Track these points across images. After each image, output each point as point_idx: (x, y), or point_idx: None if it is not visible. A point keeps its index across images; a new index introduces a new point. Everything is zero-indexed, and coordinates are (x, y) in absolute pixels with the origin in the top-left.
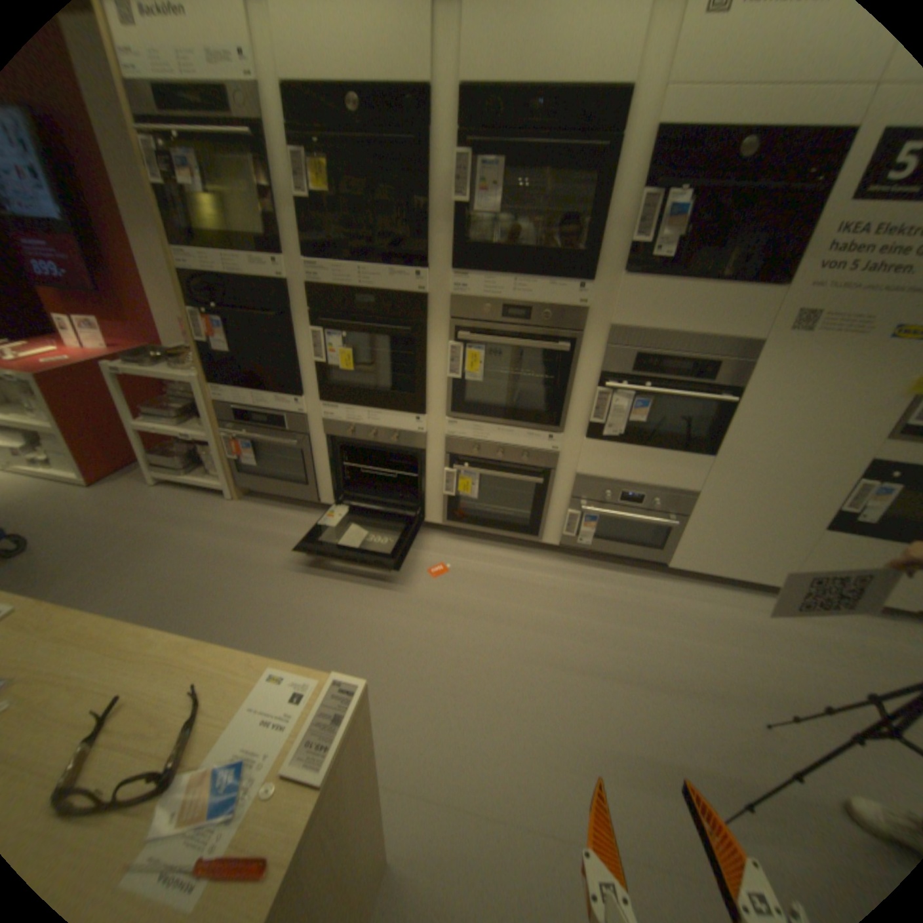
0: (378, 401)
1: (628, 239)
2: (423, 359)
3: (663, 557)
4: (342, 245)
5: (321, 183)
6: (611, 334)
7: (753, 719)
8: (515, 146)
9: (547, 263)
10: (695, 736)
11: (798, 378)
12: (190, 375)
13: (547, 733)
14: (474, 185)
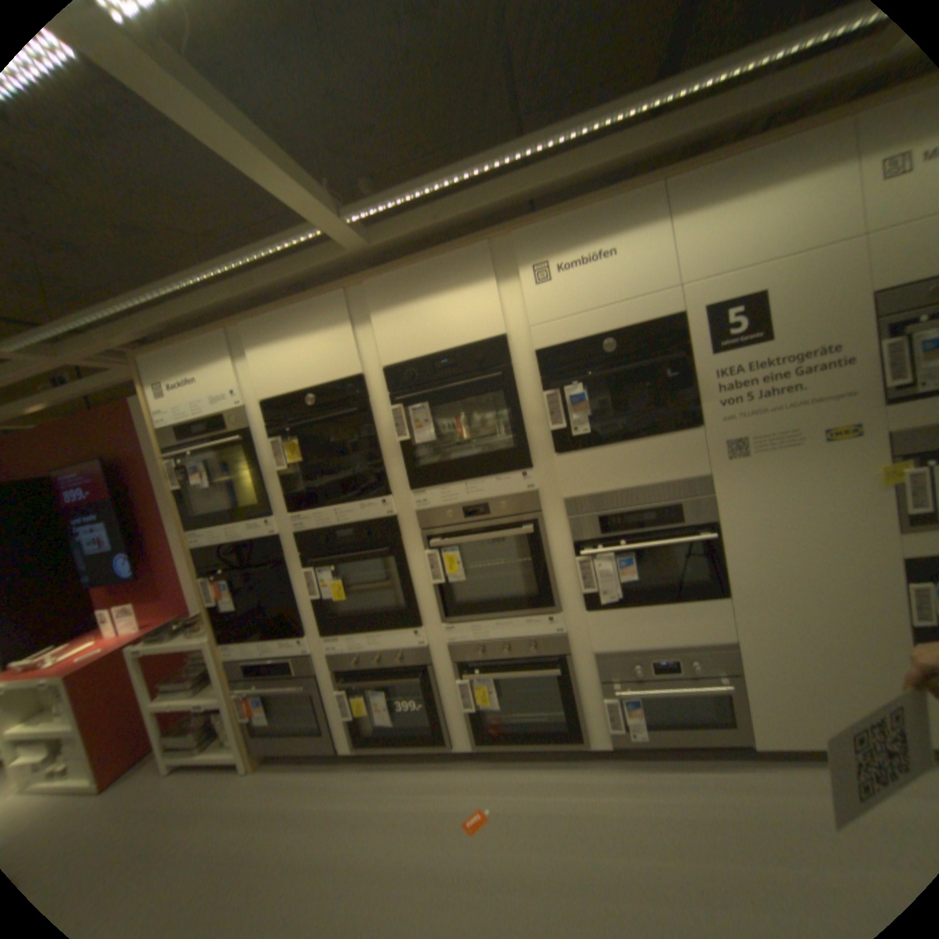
0: (373, 623)
1: (547, 429)
2: (405, 572)
3: (746, 738)
4: (320, 494)
5: (299, 454)
6: (567, 506)
7: None
8: (431, 393)
9: (487, 464)
10: None
11: (765, 499)
12: (204, 640)
13: None
14: (412, 425)
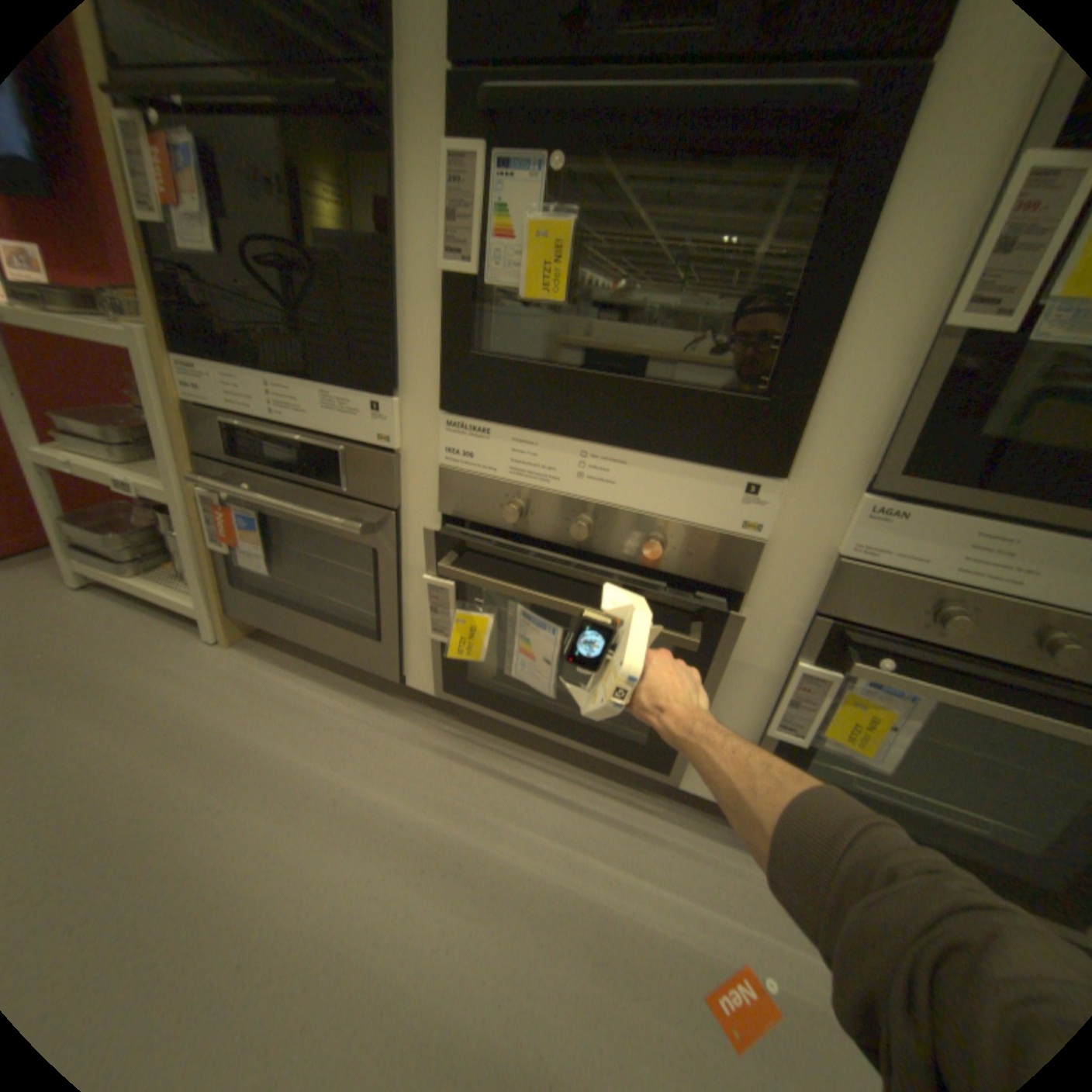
0: (628, 410)
1: None
2: (860, 236)
3: None
4: None
5: None
6: None
7: None
8: None
9: None
10: None
11: None
12: (145, 329)
13: None
14: None
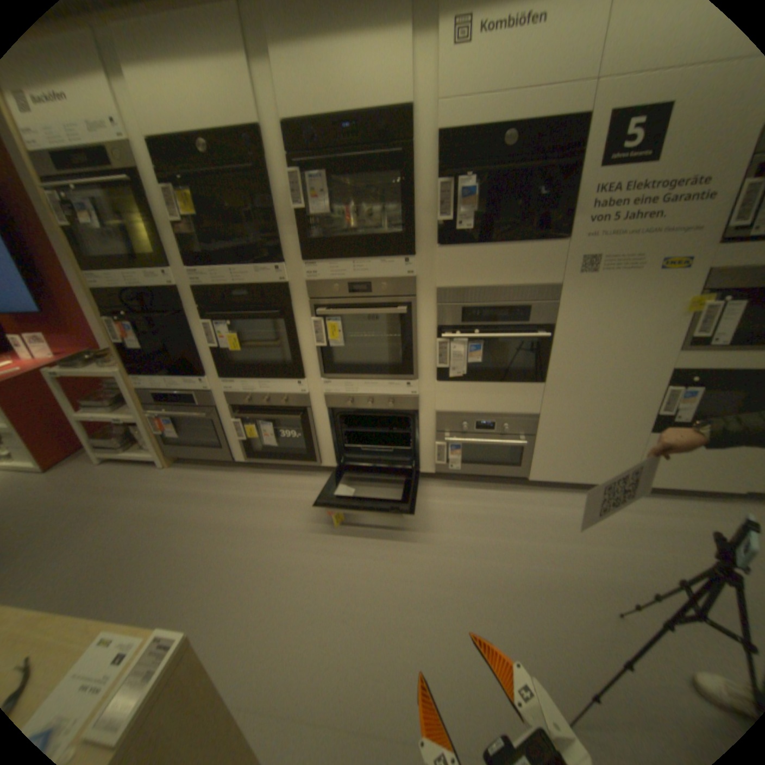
0: (264, 372)
1: (435, 220)
2: (293, 334)
3: (524, 472)
4: (216, 253)
5: (192, 208)
6: (438, 295)
7: (607, 610)
8: (329, 161)
9: (375, 247)
10: (556, 633)
11: (595, 310)
12: (115, 370)
13: (424, 646)
14: (307, 194)
